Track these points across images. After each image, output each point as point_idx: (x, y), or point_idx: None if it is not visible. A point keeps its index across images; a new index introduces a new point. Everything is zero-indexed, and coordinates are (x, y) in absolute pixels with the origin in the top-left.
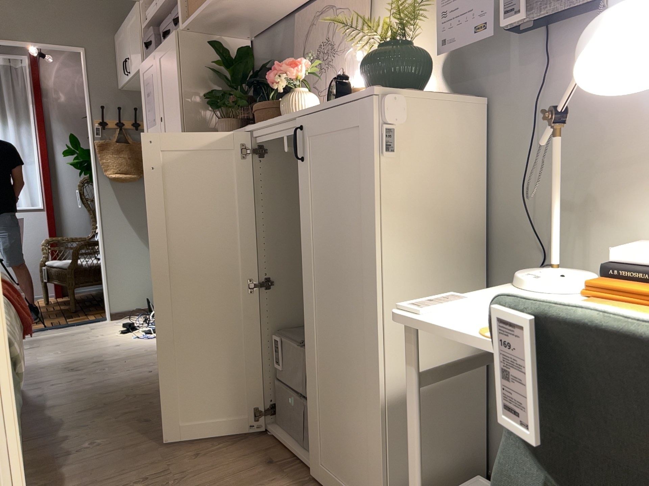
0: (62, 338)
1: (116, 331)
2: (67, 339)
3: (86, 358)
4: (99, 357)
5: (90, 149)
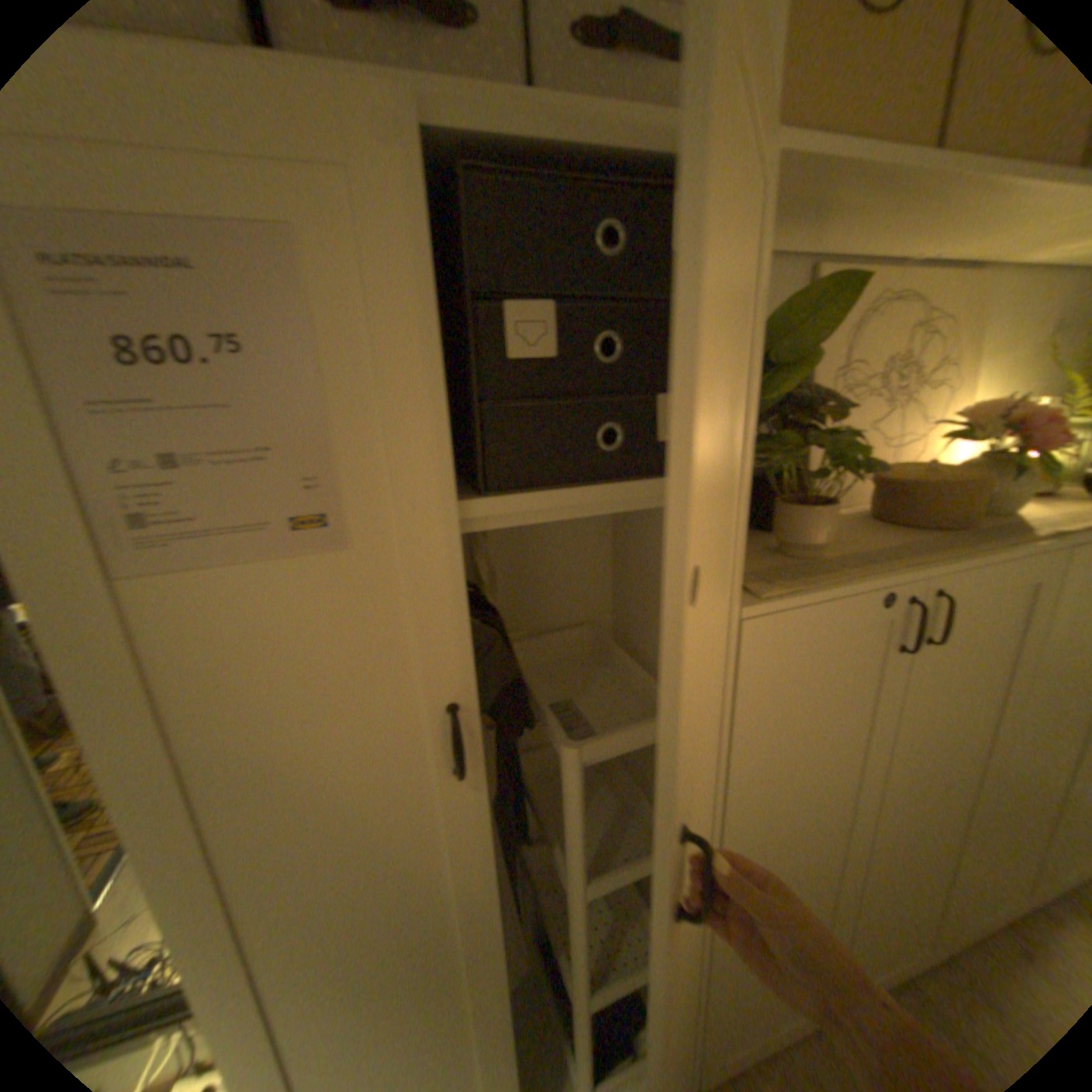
0: None
1: None
2: None
3: None
4: None
5: None
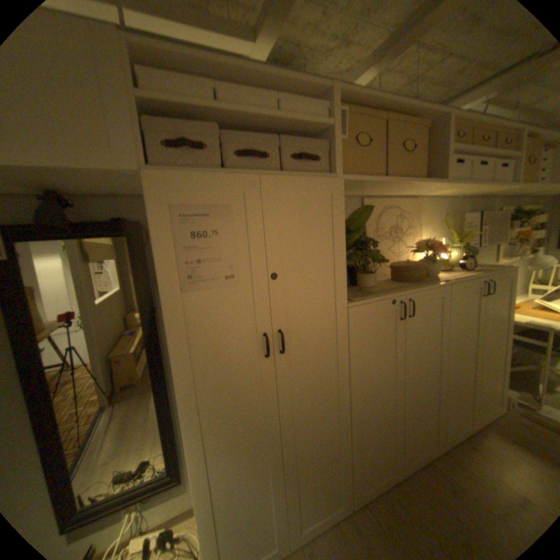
0: None
1: None
2: None
3: None
4: None
5: None
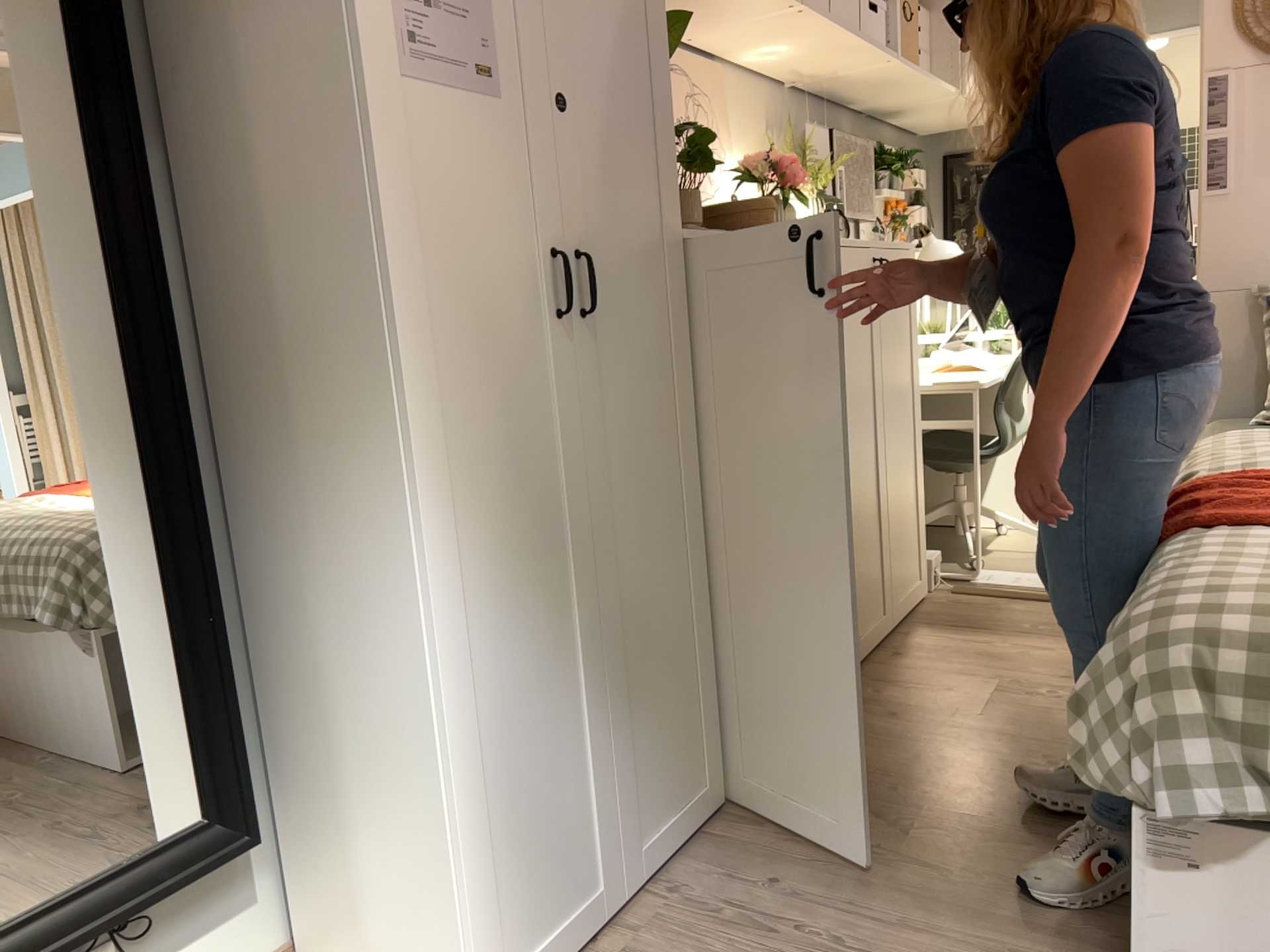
0: None
1: None
2: None
3: None
4: None
5: None
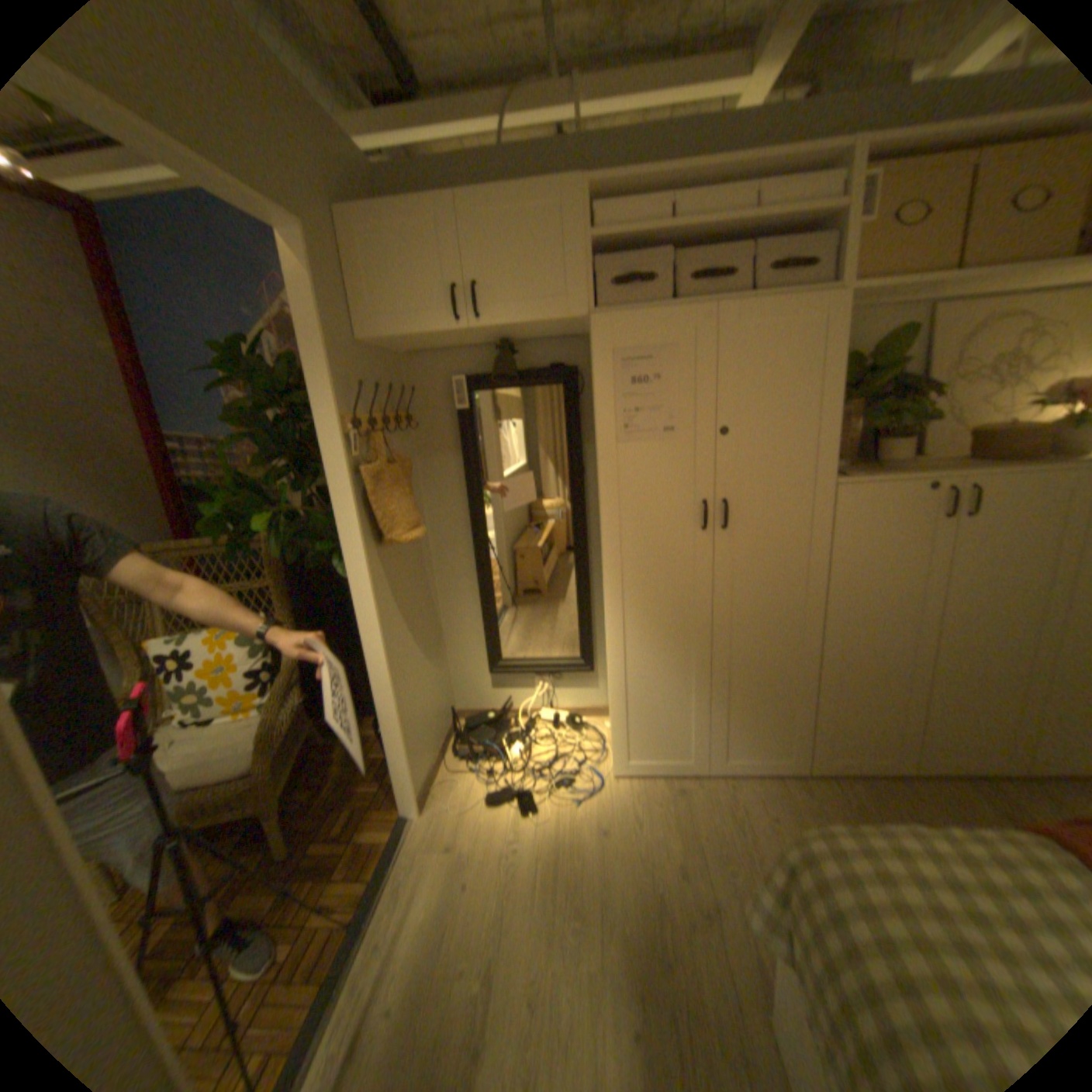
0: (469, 911)
1: (509, 822)
2: (483, 903)
3: (652, 889)
4: (654, 869)
5: (333, 489)
